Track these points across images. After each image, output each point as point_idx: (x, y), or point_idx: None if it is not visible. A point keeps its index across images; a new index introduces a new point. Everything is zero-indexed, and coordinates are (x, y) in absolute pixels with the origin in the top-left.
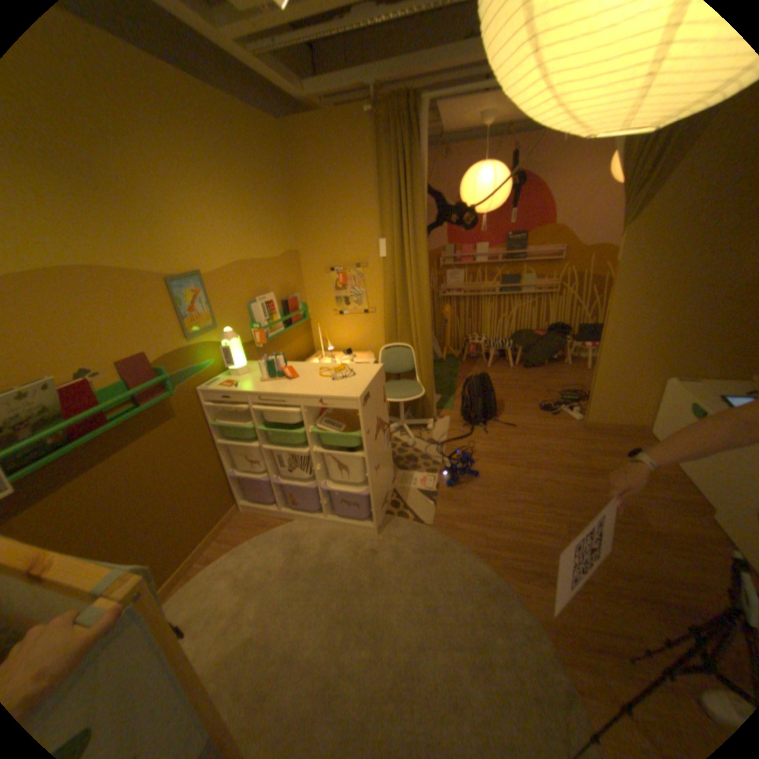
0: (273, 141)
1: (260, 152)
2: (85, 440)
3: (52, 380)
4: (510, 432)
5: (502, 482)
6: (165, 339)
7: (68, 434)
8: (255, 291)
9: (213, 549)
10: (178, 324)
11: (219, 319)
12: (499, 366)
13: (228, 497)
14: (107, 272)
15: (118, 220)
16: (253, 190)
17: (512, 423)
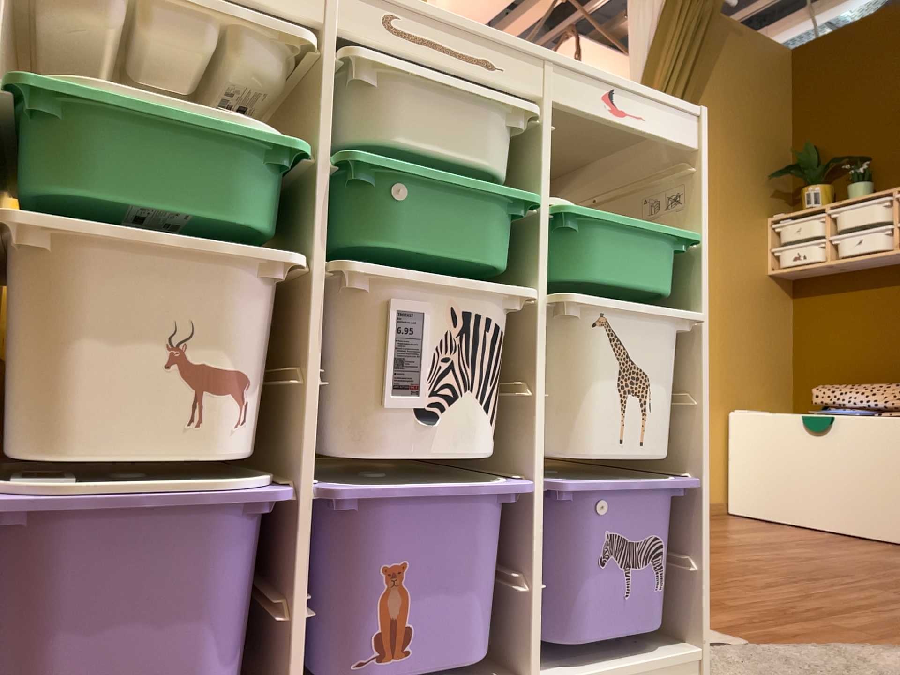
0: None
1: None
2: None
3: None
4: None
5: None
6: None
7: None
8: None
9: None
10: None
11: None
12: None
13: None
14: None
15: None
16: None
17: None
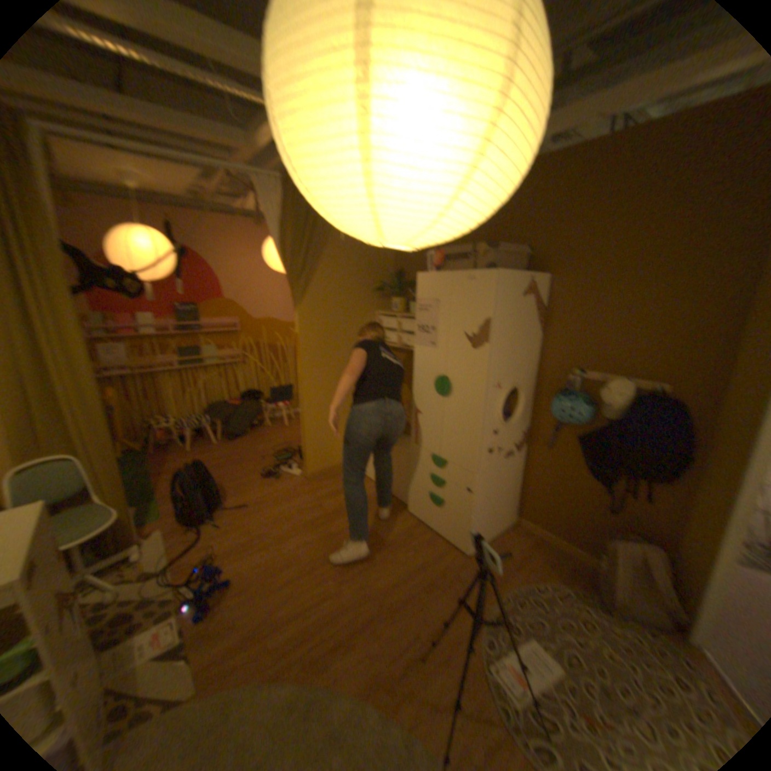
0: None
1: None
2: None
3: None
4: (244, 516)
5: (259, 576)
6: None
7: None
8: None
9: None
10: None
11: None
12: (201, 447)
13: None
14: None
15: None
16: None
17: (242, 506)
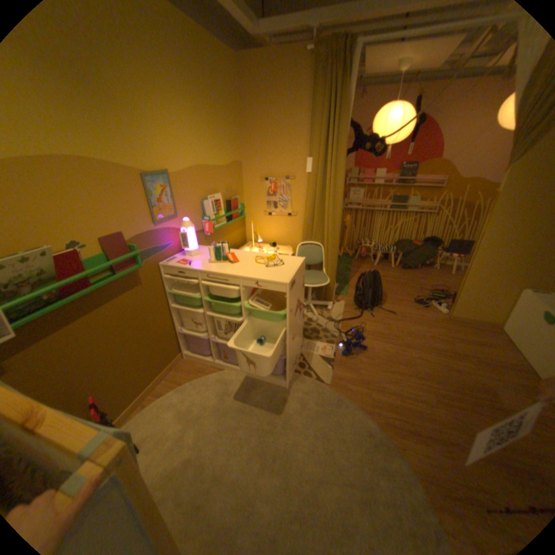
0: (231, 70)
1: (220, 78)
2: (72, 298)
3: (49, 248)
4: (391, 318)
5: (385, 356)
6: (138, 222)
7: (60, 292)
8: (207, 191)
9: (162, 385)
10: (148, 211)
11: (180, 210)
12: (383, 265)
13: (176, 347)
14: (97, 163)
15: (108, 121)
16: (212, 109)
17: (392, 311)
